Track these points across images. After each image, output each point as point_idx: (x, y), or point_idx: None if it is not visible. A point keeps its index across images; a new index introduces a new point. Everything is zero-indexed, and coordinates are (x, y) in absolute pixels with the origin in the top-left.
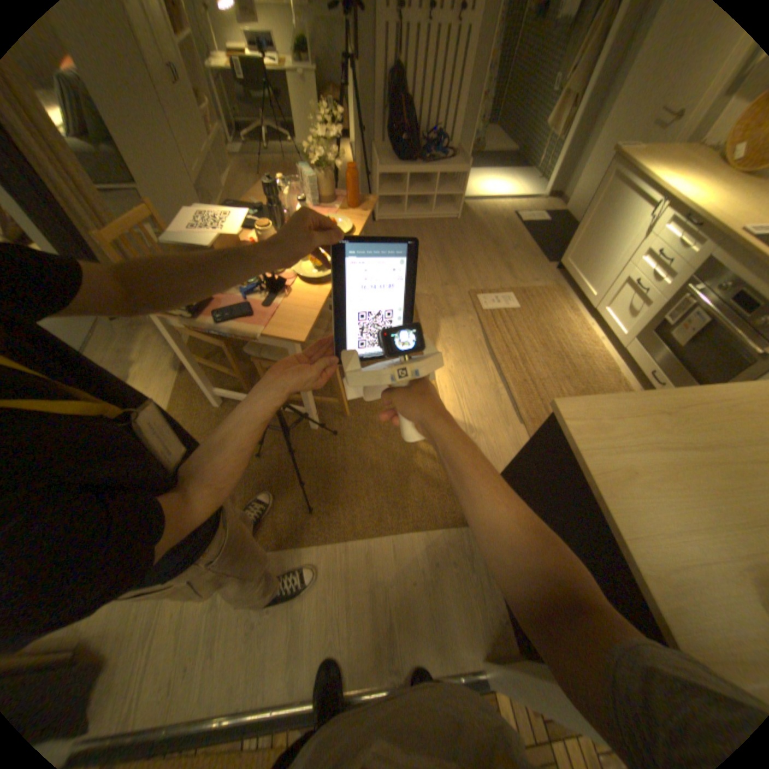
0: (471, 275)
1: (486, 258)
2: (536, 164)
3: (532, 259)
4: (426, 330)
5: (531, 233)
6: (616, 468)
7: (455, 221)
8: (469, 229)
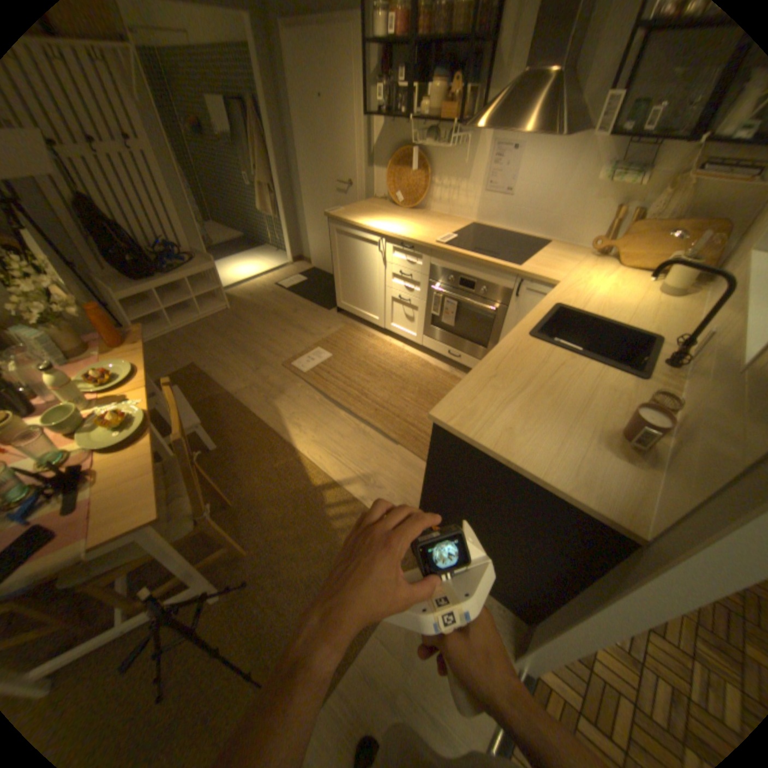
0: (275, 350)
1: (277, 329)
2: (267, 241)
3: (314, 314)
4: (267, 418)
5: (300, 294)
6: (499, 433)
7: (227, 311)
8: (245, 312)
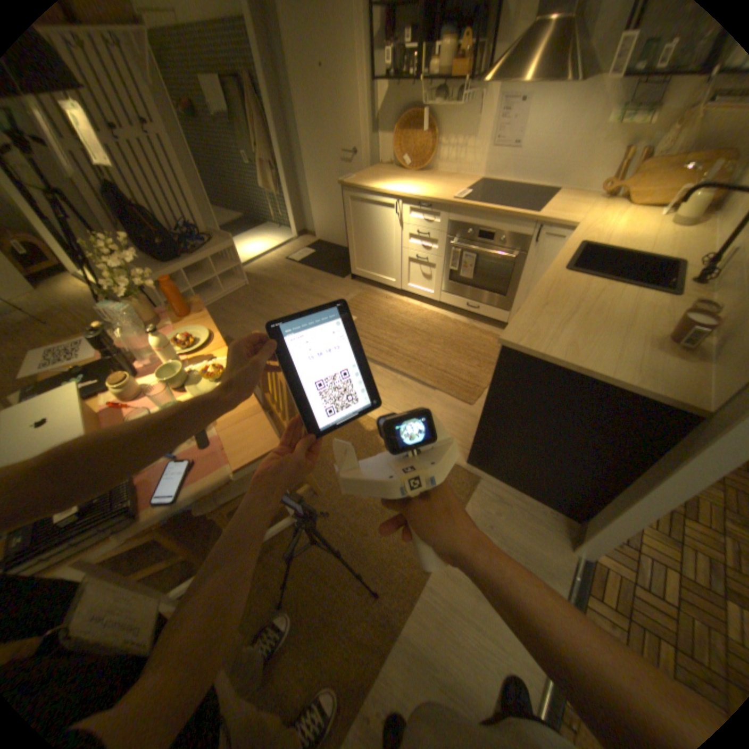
0: None
1: (298, 299)
2: (268, 219)
3: (330, 282)
4: None
5: (312, 265)
6: (564, 347)
7: (246, 287)
8: (263, 286)
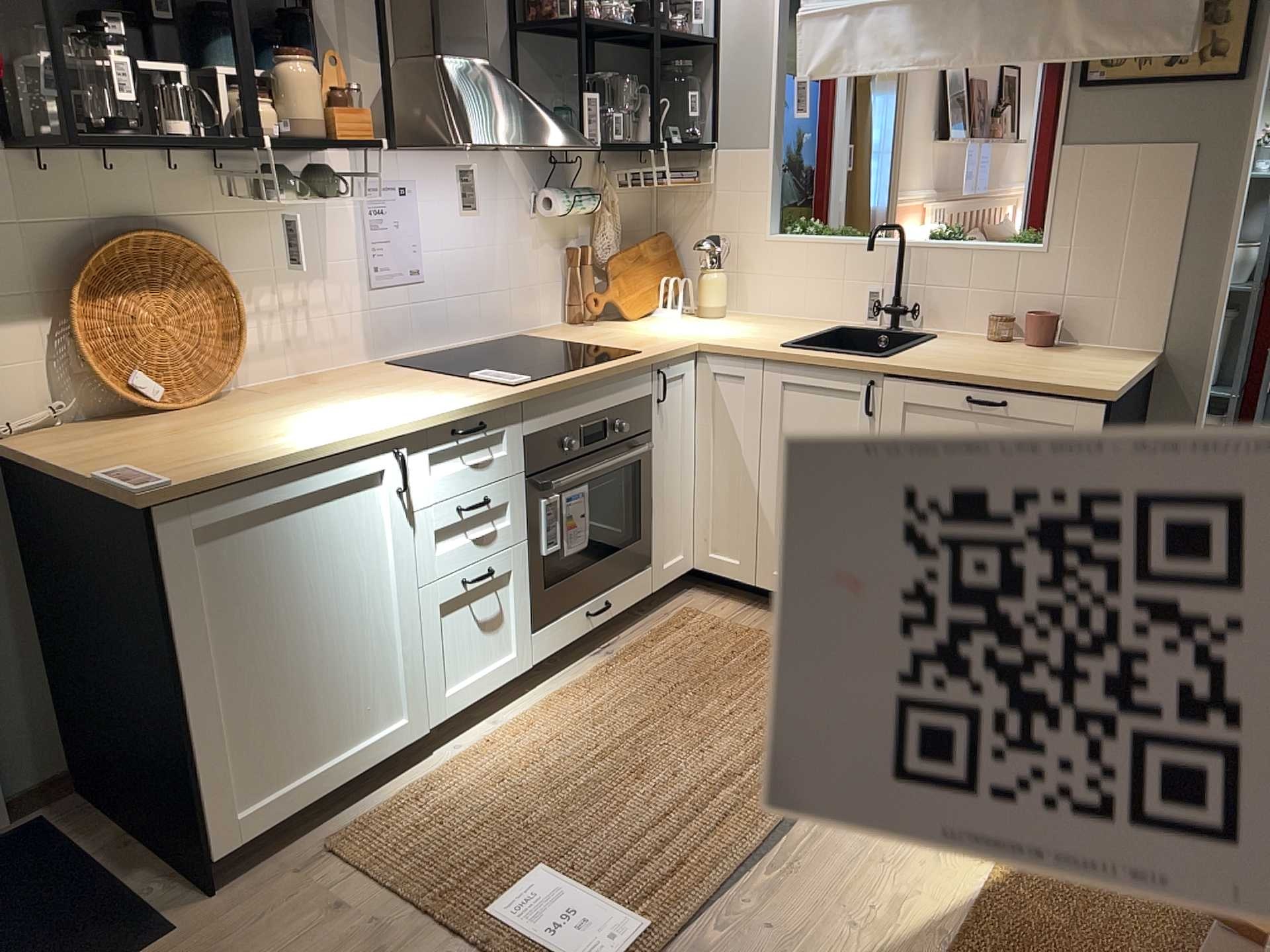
0: None
1: None
2: None
3: None
4: None
5: None
6: (1101, 373)
7: None
8: None
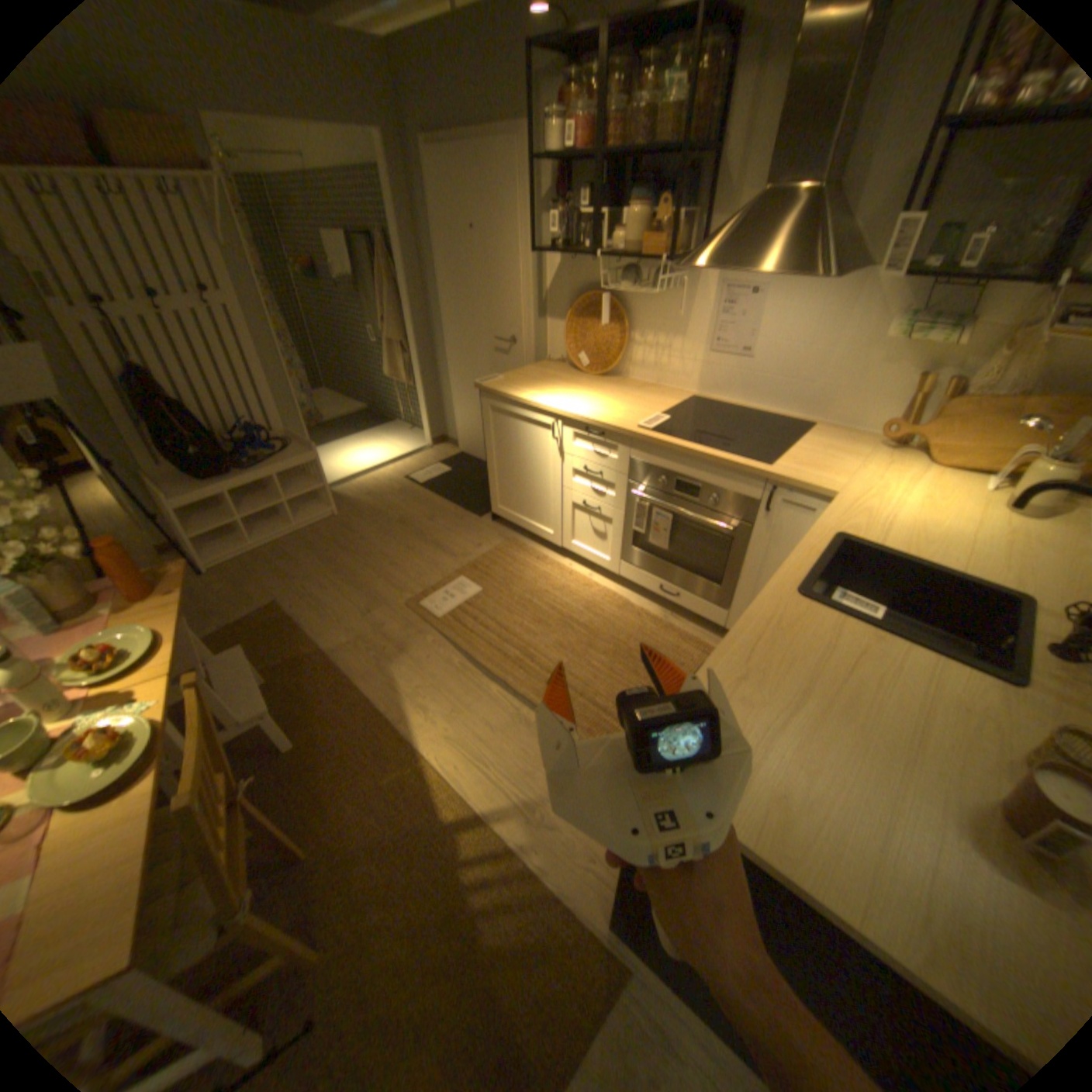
0: (397, 579)
1: (403, 547)
2: (398, 416)
3: (459, 522)
4: (377, 695)
5: (440, 492)
6: (765, 805)
7: (334, 519)
8: (358, 520)
